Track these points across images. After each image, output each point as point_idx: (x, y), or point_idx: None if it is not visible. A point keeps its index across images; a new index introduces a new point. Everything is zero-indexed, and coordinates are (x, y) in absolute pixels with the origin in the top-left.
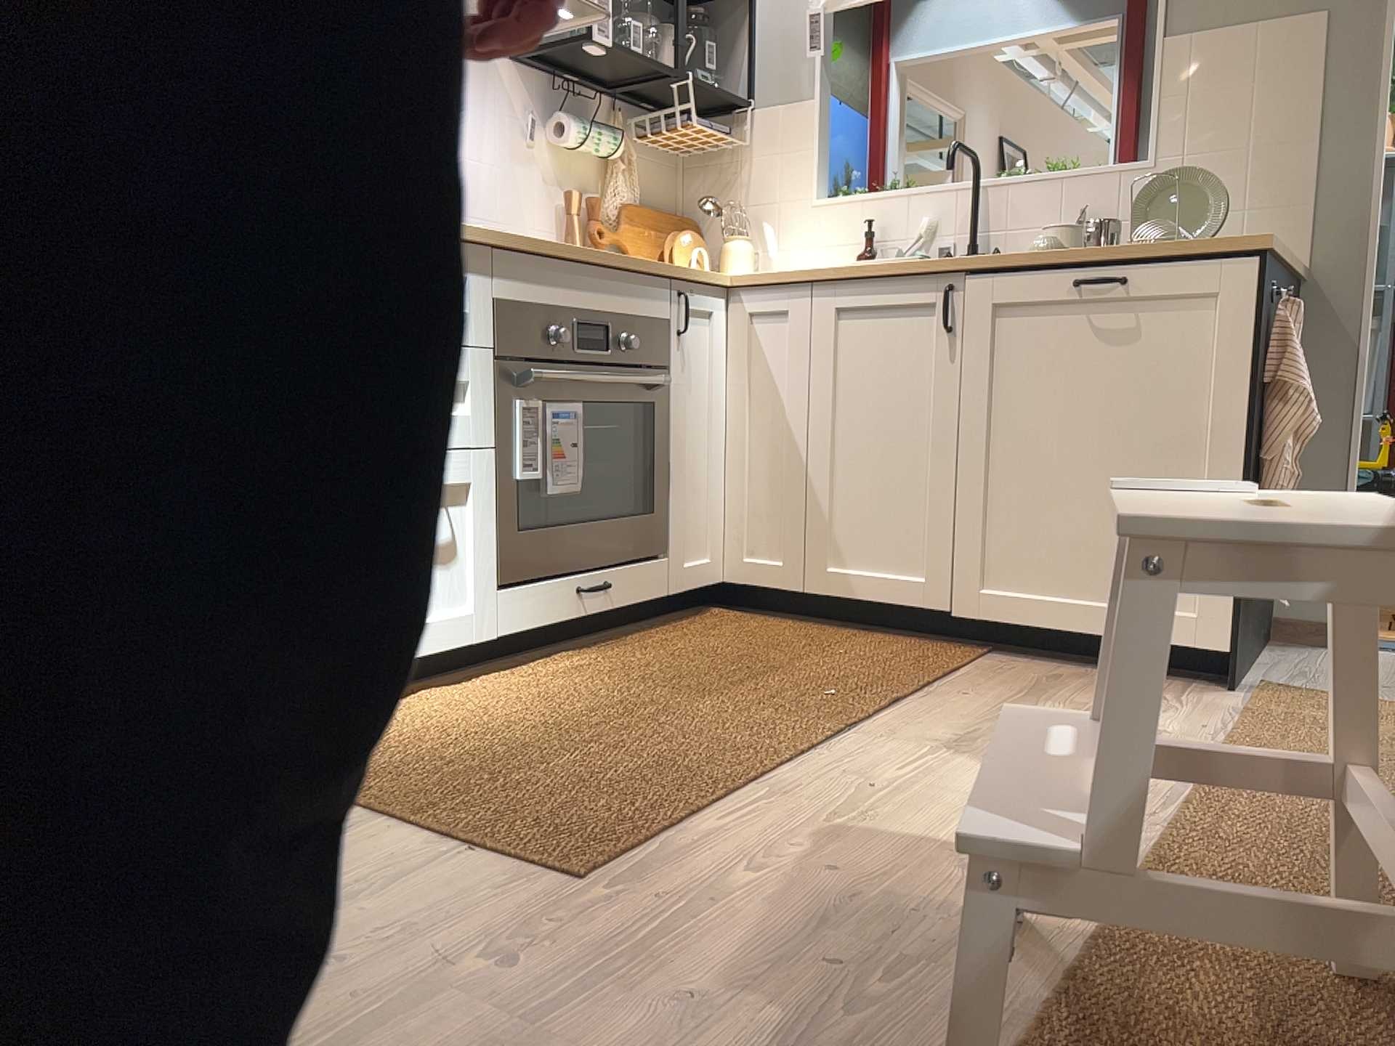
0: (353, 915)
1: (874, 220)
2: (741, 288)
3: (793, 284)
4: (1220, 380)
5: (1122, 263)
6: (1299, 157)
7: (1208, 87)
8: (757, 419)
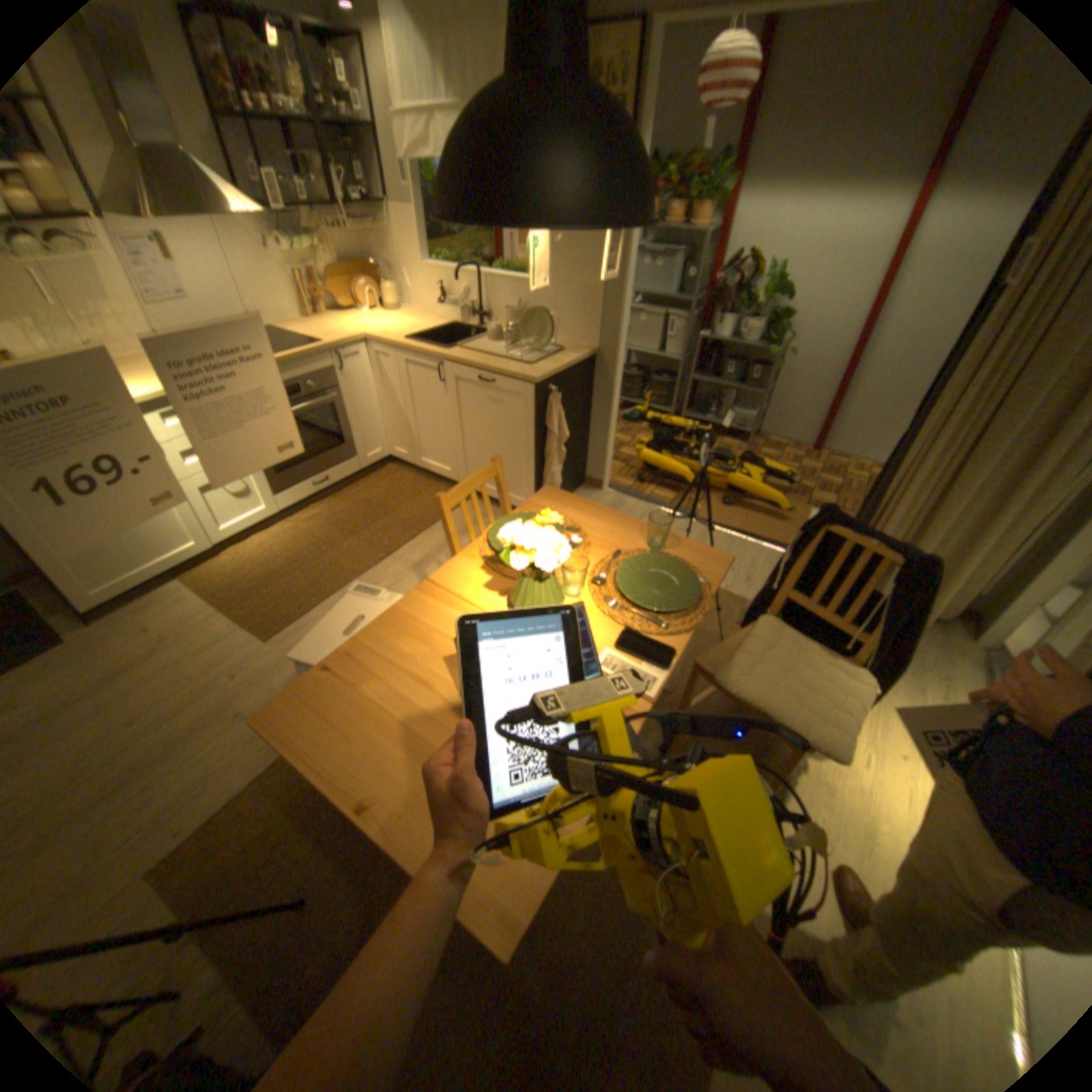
0: (200, 658)
1: (447, 279)
2: (371, 340)
3: (389, 344)
4: (528, 427)
5: (495, 373)
6: (600, 295)
7: (568, 248)
8: (389, 397)
